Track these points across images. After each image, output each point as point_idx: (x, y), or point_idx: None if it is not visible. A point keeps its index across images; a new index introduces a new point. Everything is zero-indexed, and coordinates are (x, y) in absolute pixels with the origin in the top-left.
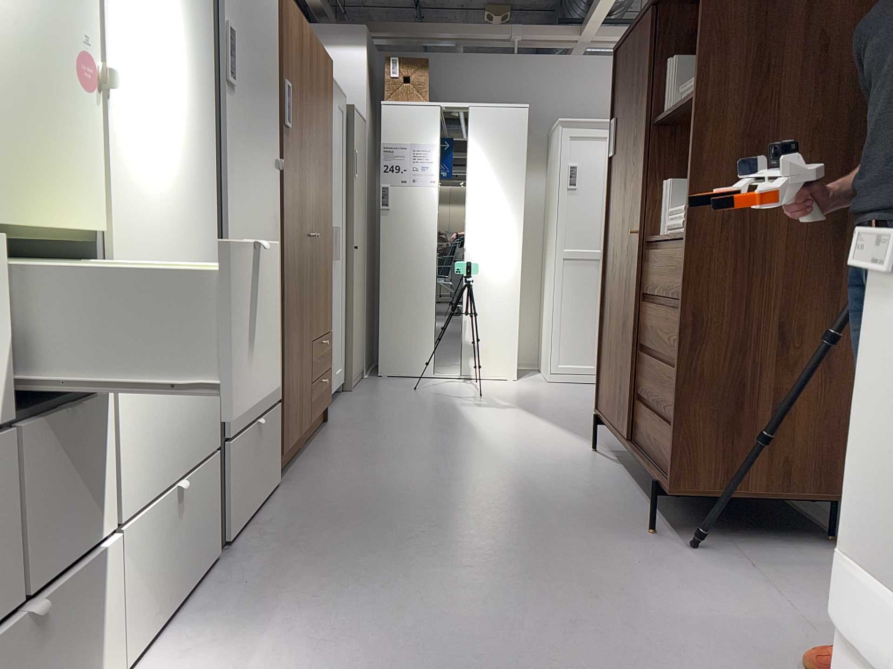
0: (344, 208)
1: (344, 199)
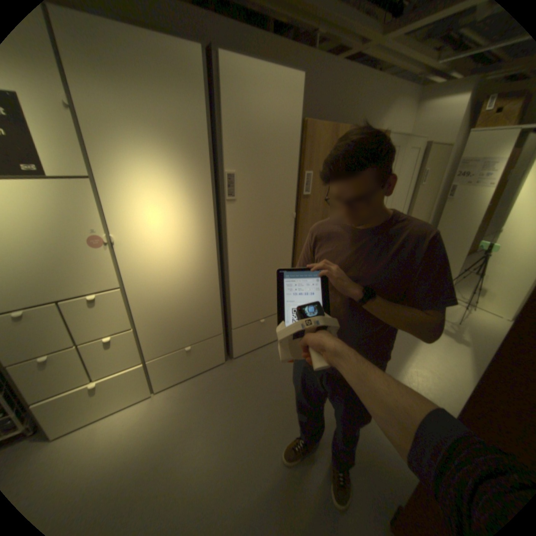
0: (408, 203)
1: (408, 198)
